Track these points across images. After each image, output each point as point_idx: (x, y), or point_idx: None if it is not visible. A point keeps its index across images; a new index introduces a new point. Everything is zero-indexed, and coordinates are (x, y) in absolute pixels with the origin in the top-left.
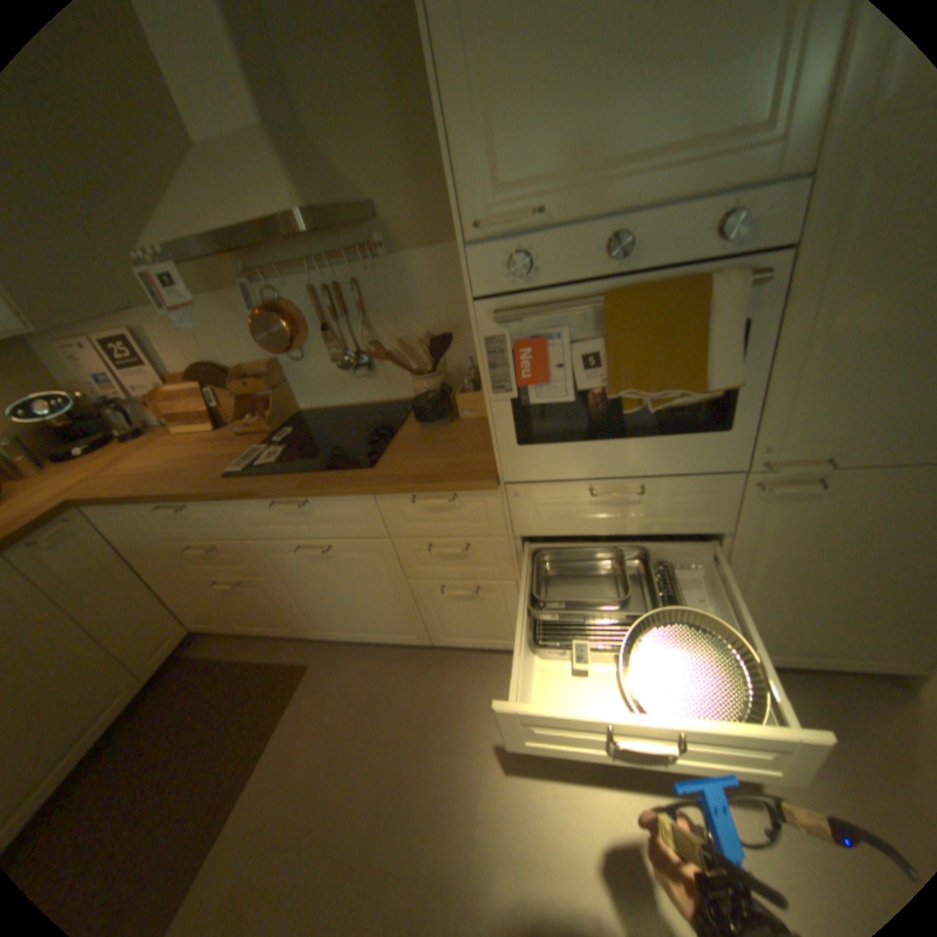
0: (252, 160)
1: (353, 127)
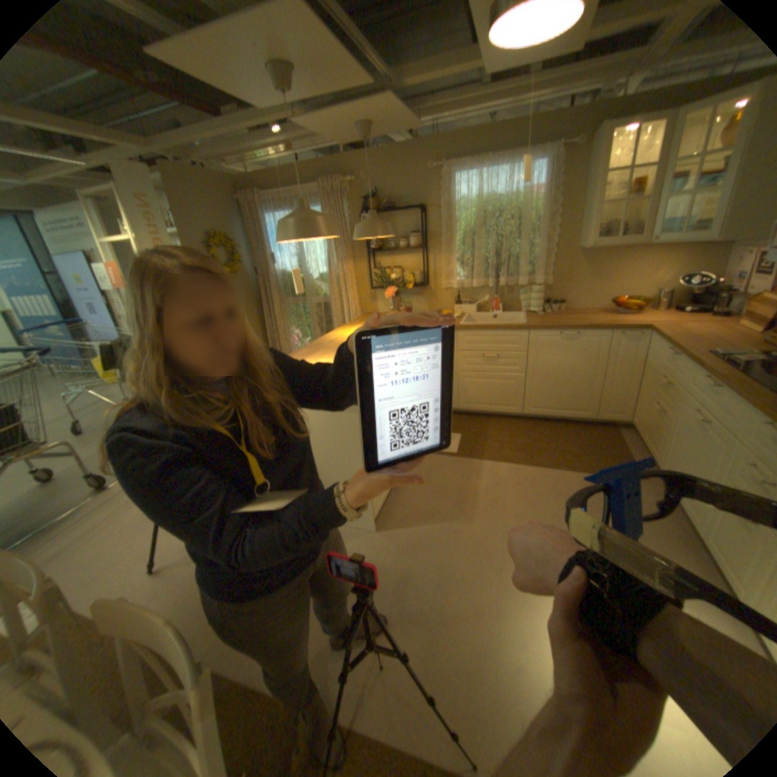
0: None
1: None
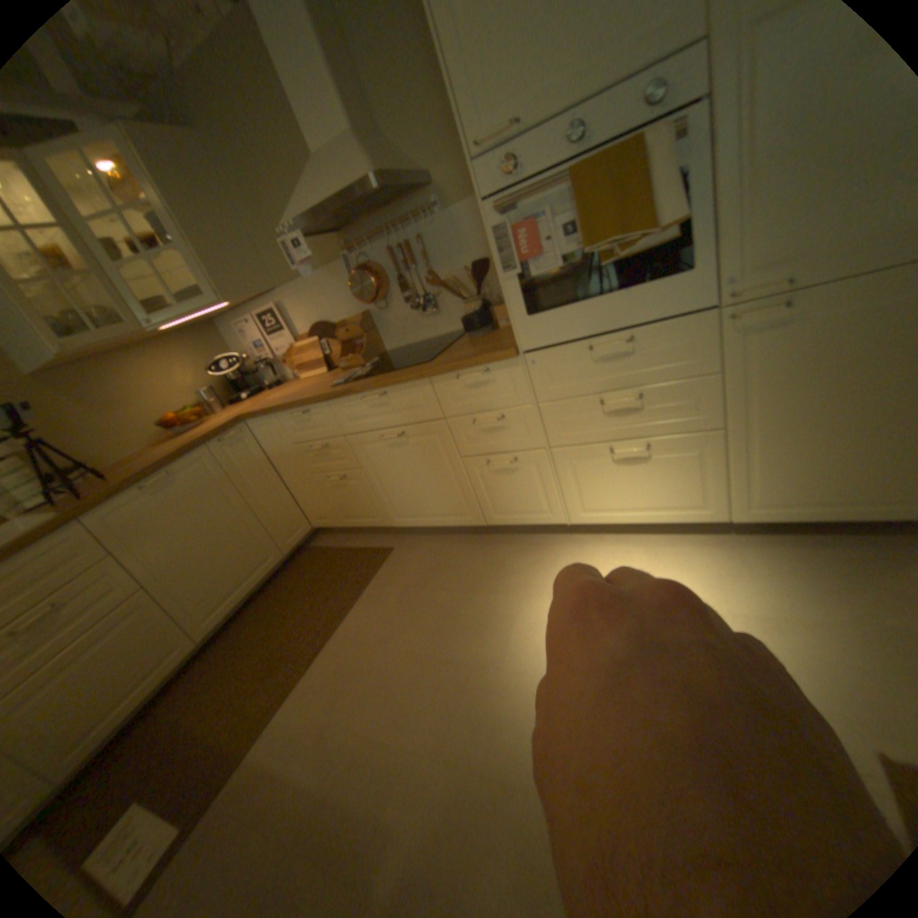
0: (346, 152)
1: (413, 119)
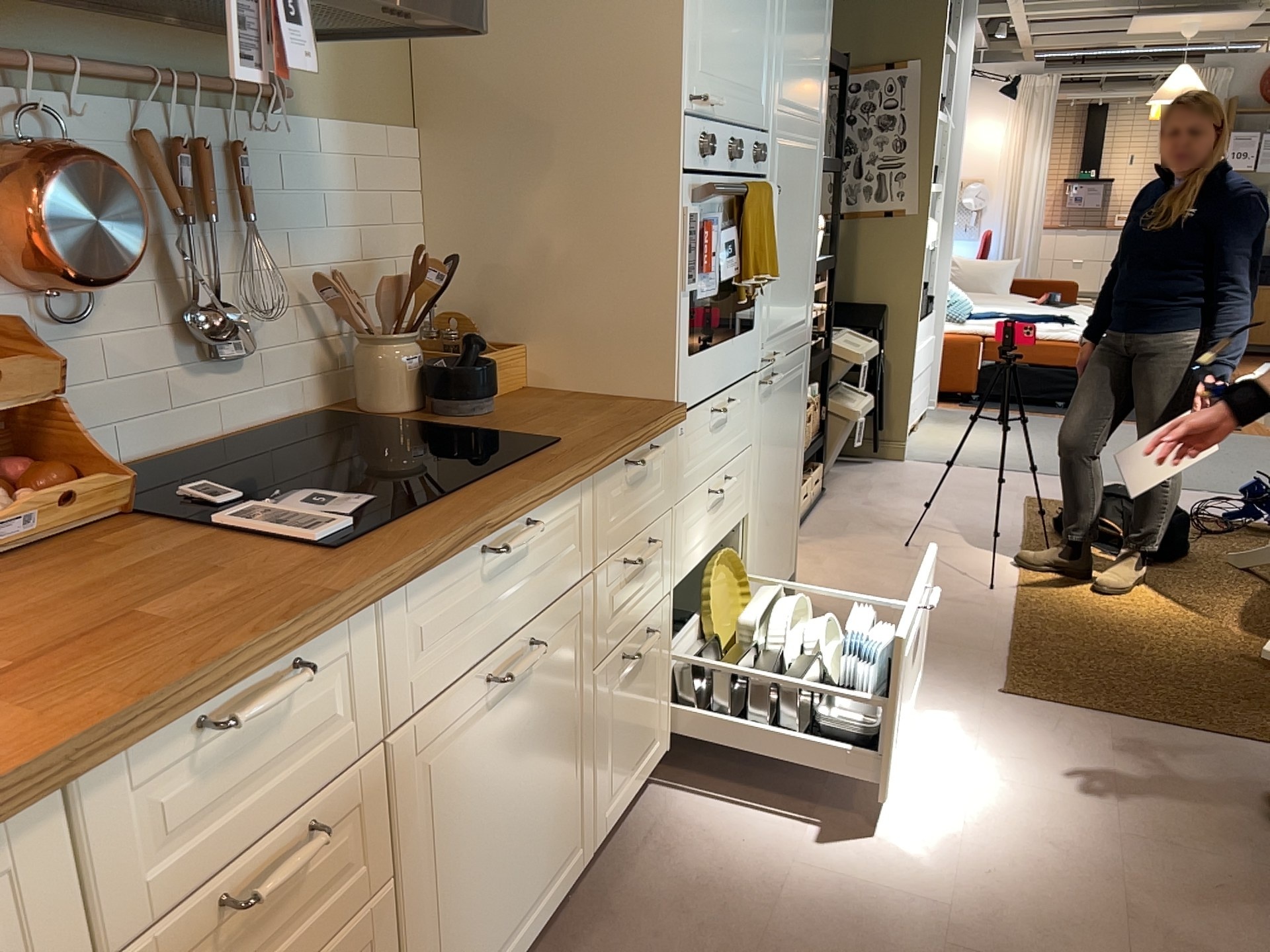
0: None
1: None
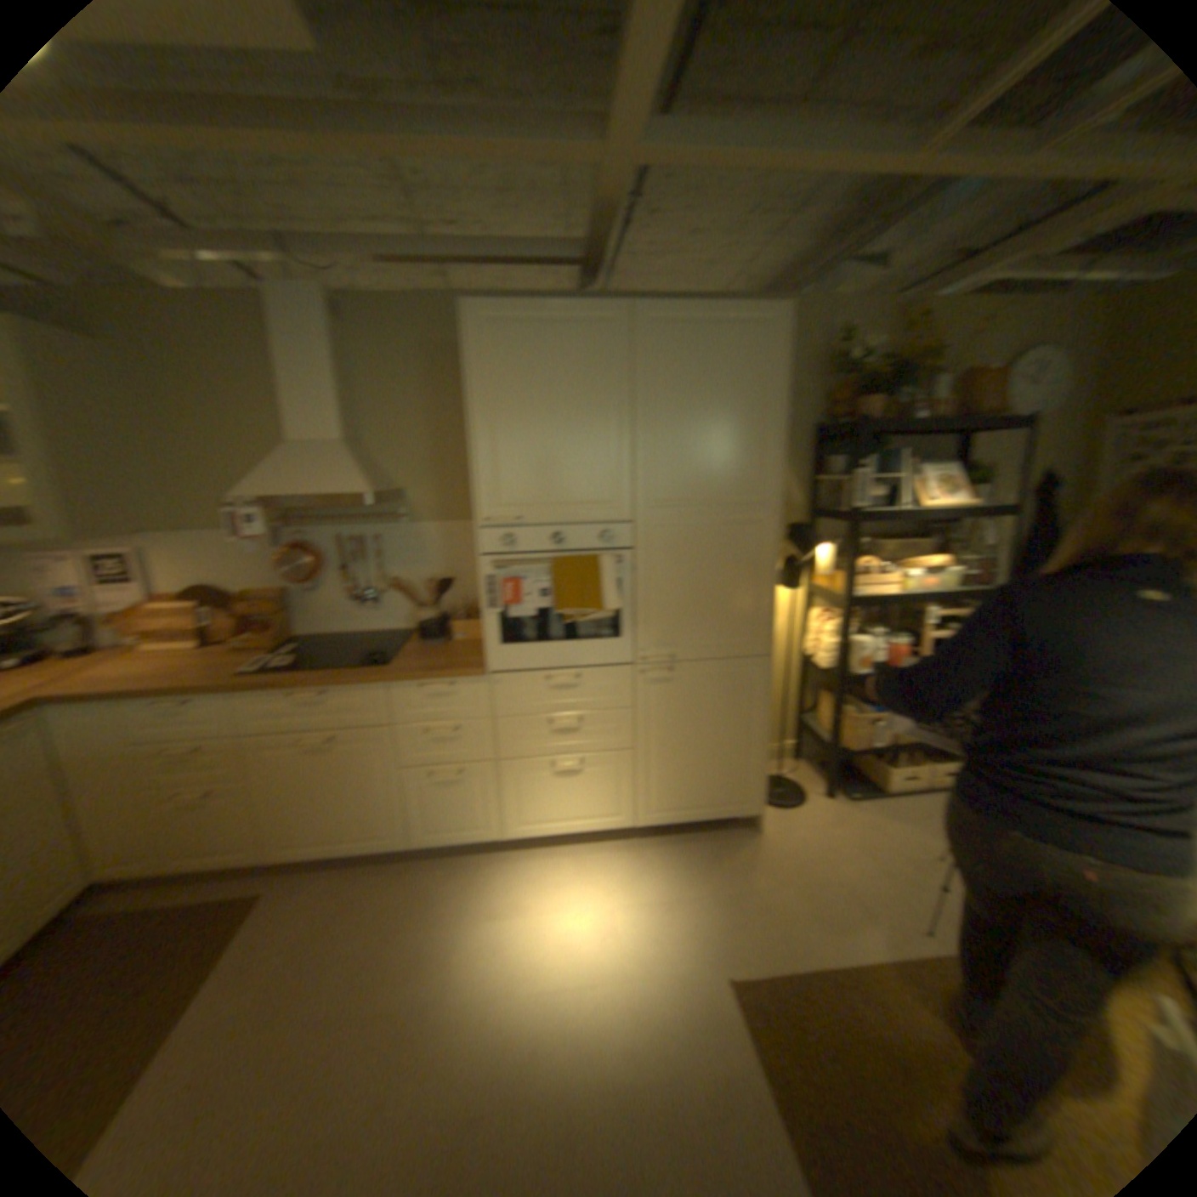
0: (342, 461)
1: (404, 449)
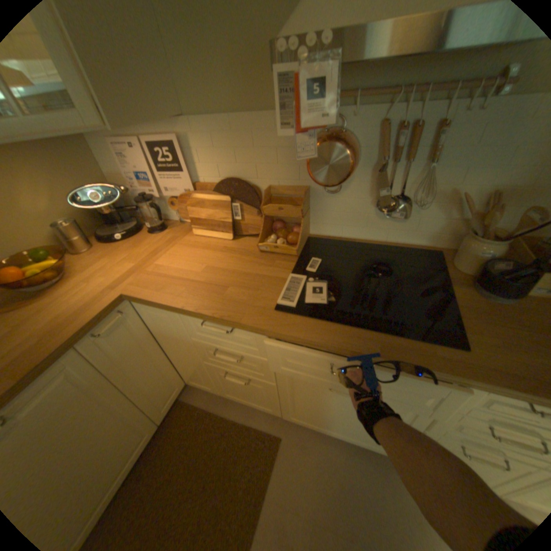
0: None
1: None
